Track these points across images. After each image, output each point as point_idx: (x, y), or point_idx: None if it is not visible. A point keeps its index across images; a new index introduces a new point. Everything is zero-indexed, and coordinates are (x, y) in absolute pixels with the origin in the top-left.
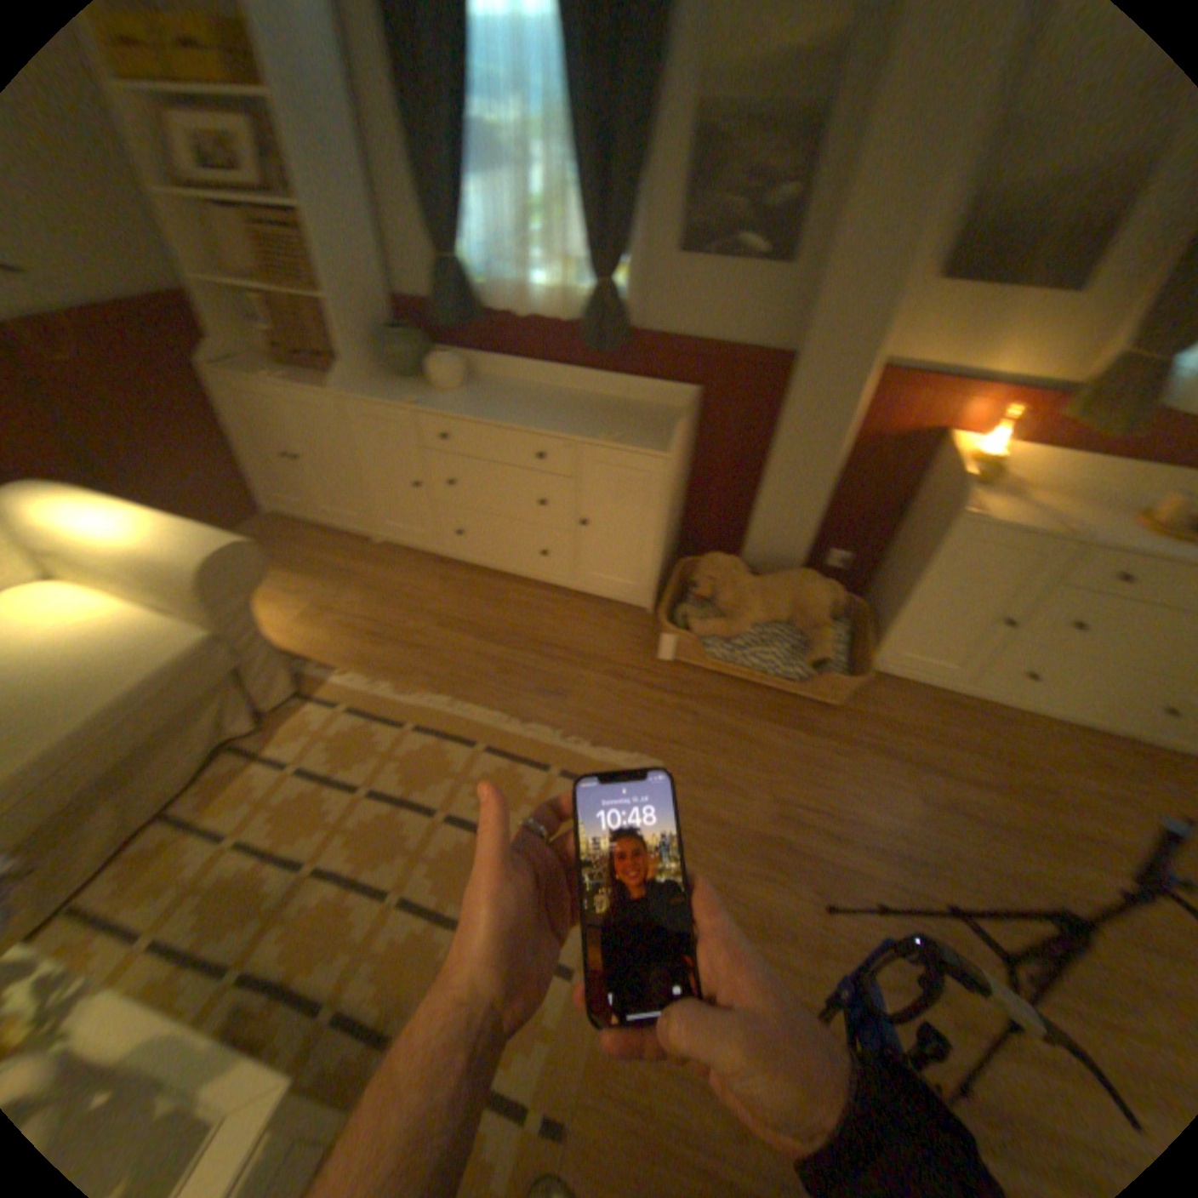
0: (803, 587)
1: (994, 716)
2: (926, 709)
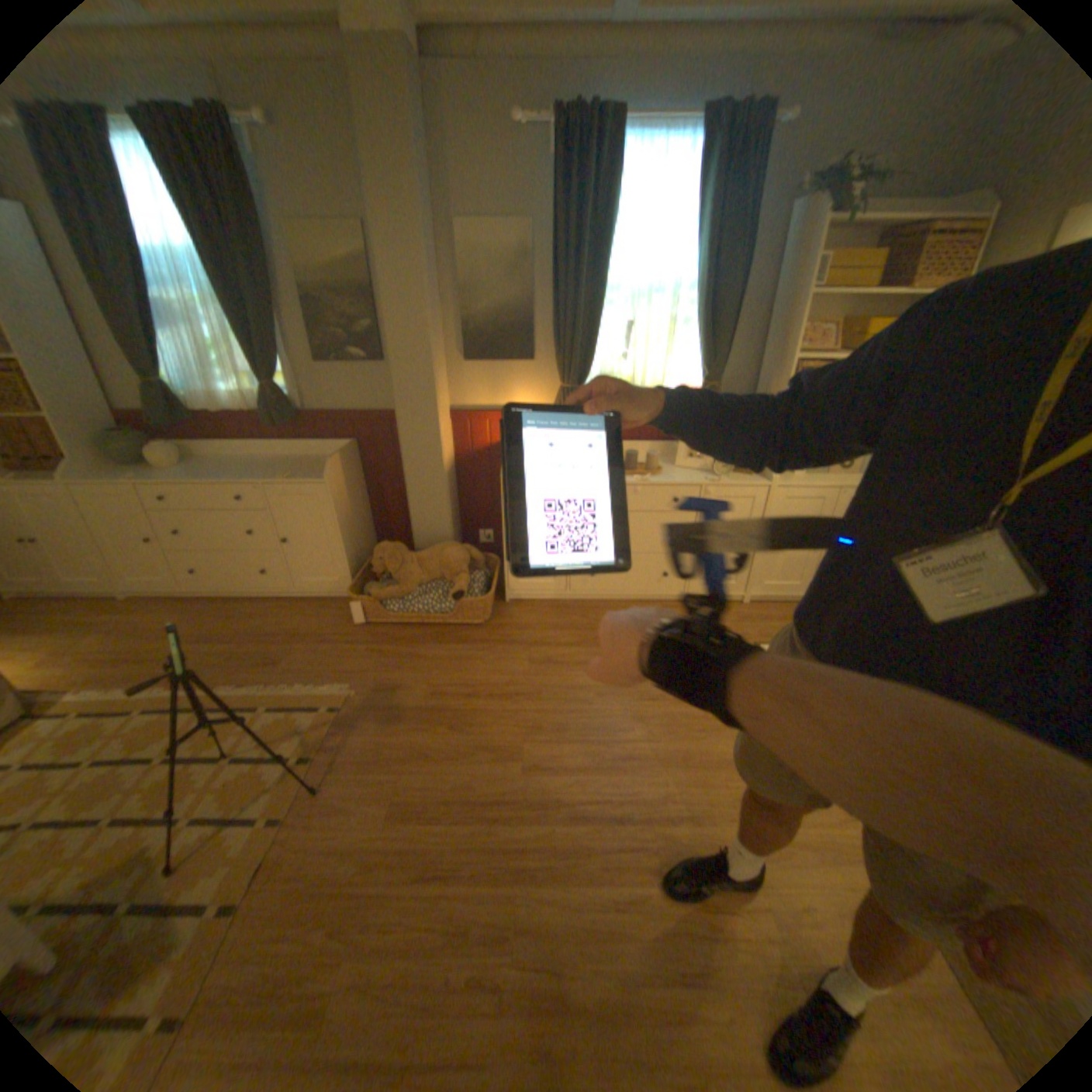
0: (443, 551)
1: (585, 606)
2: (542, 612)
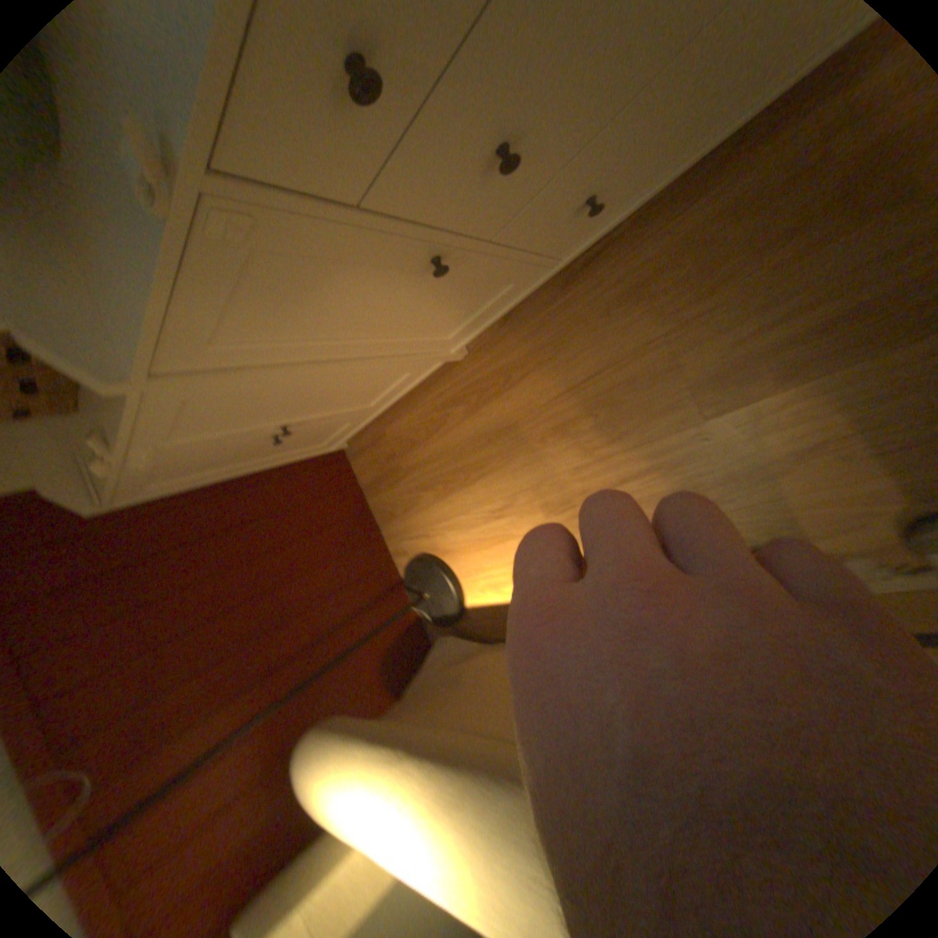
0: None
1: None
2: None
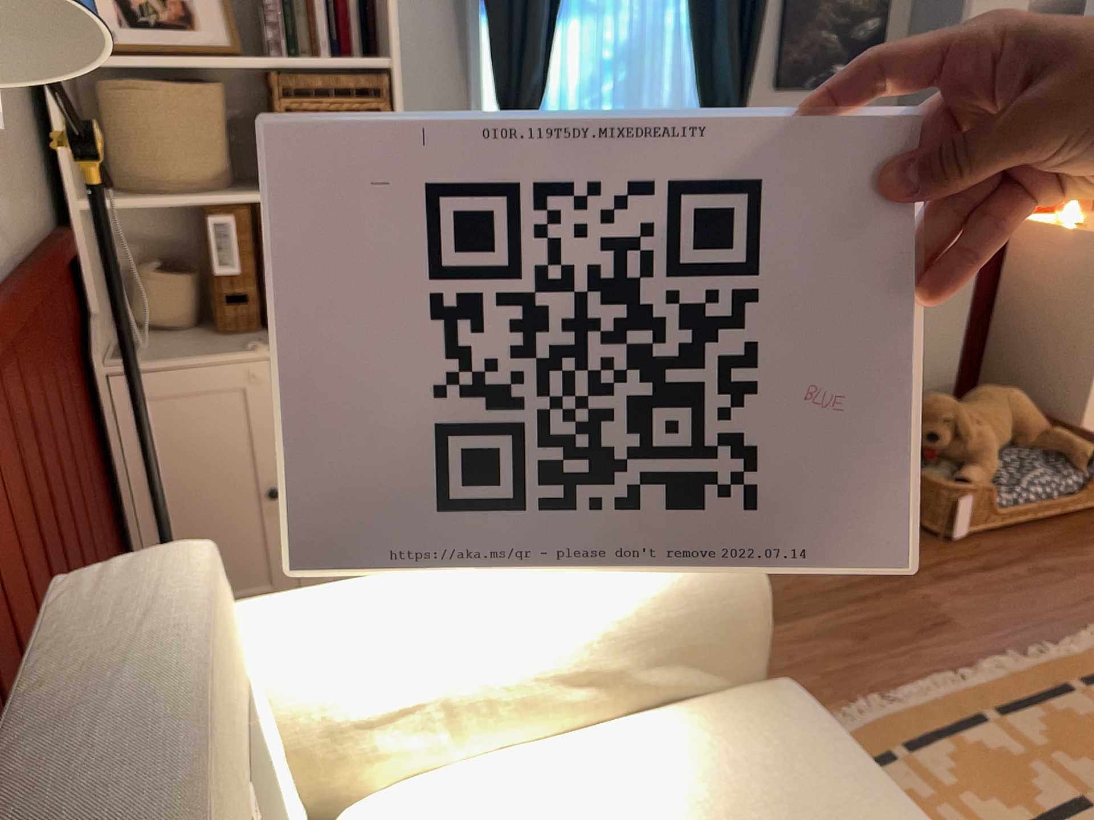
0: (1010, 397)
1: None
2: None
